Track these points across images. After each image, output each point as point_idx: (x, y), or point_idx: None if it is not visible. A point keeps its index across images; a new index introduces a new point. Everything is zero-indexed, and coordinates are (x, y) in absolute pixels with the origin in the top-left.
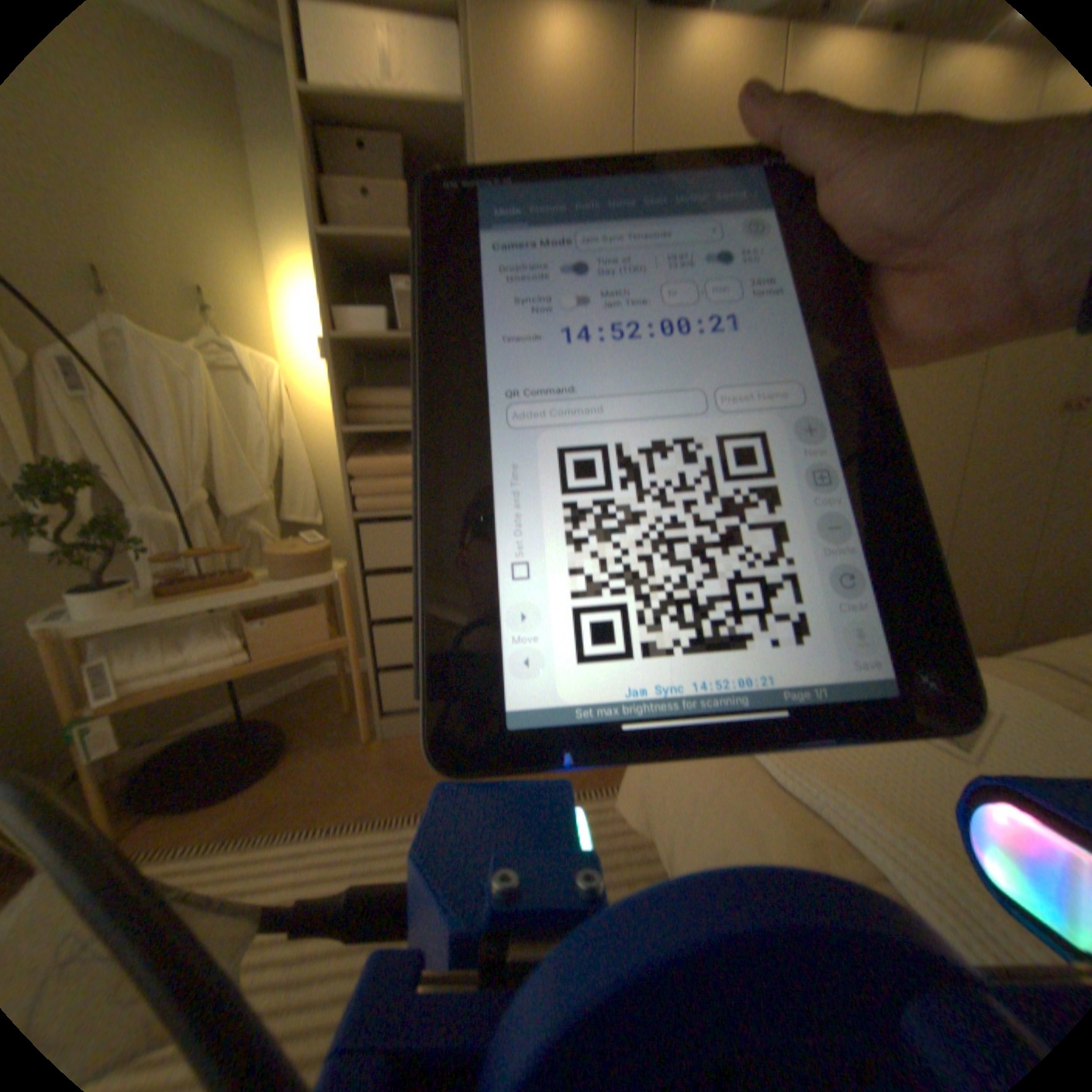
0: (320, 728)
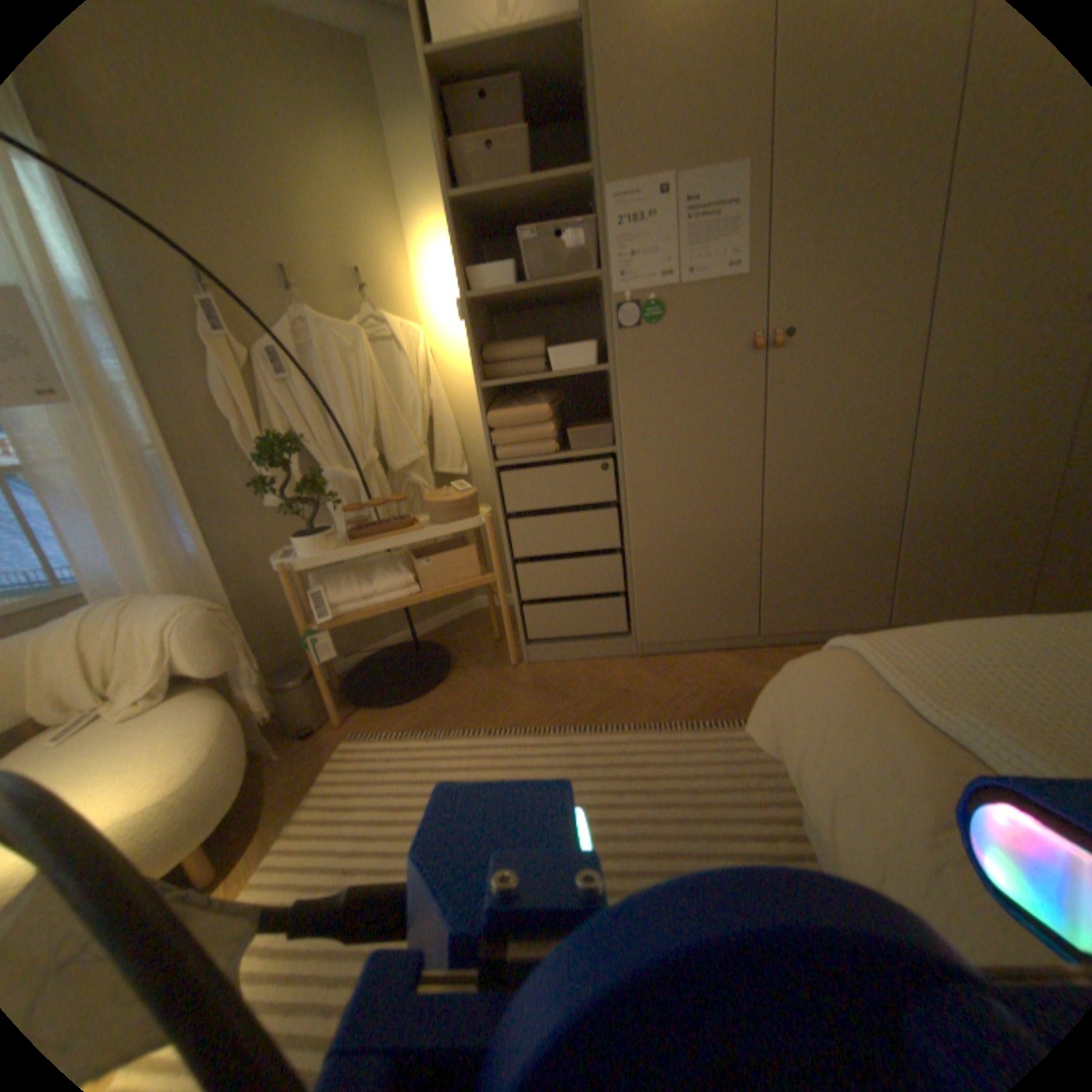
0: (477, 652)
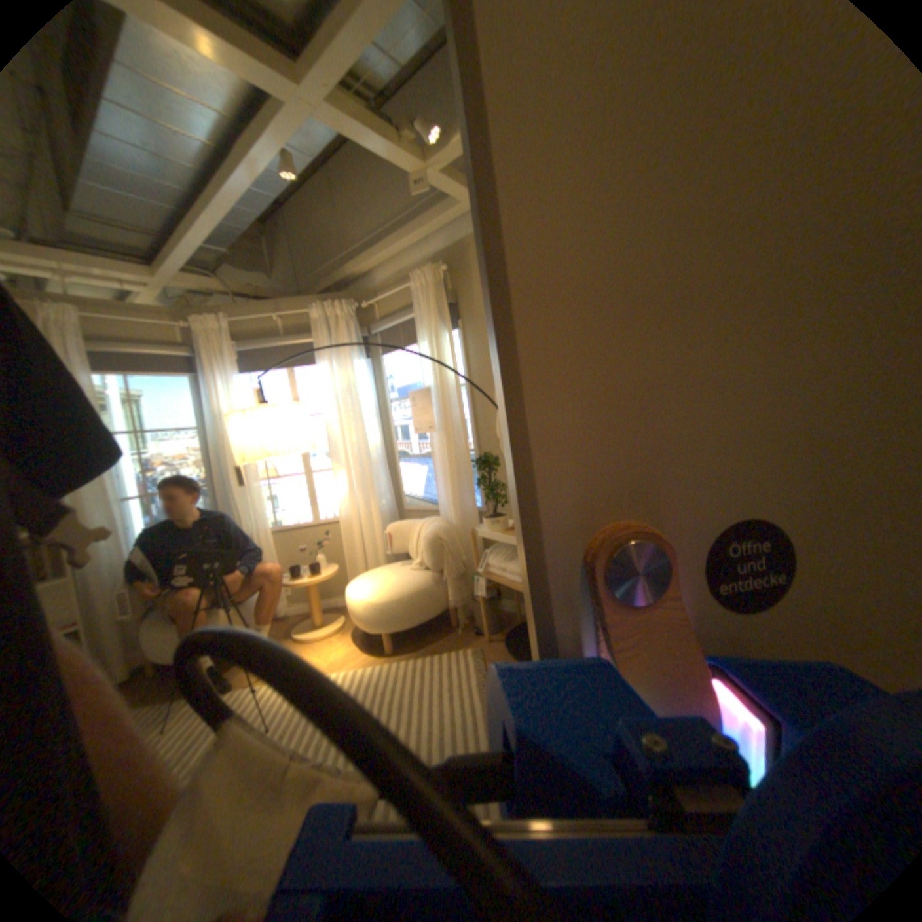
0: None
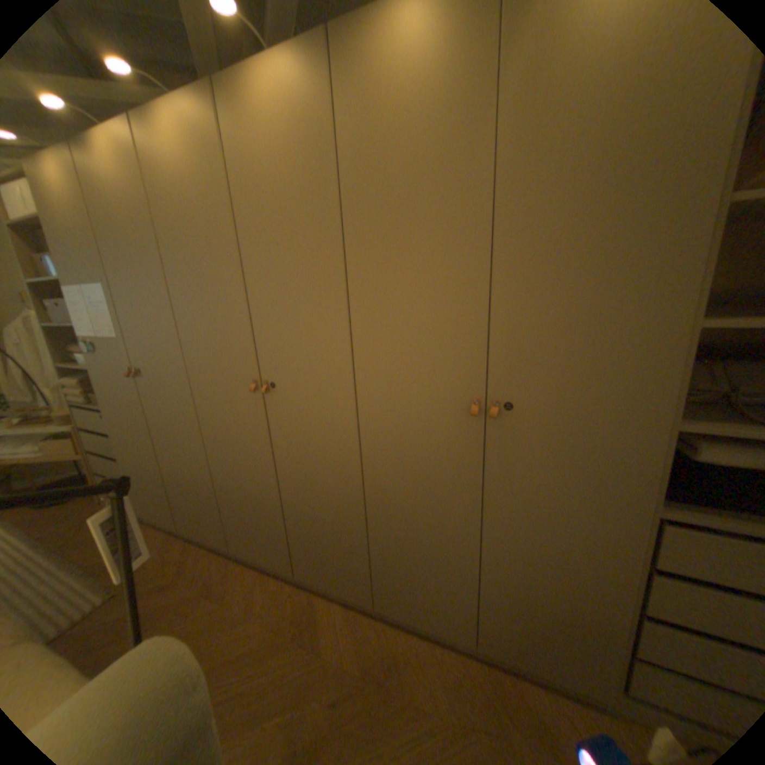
0: None
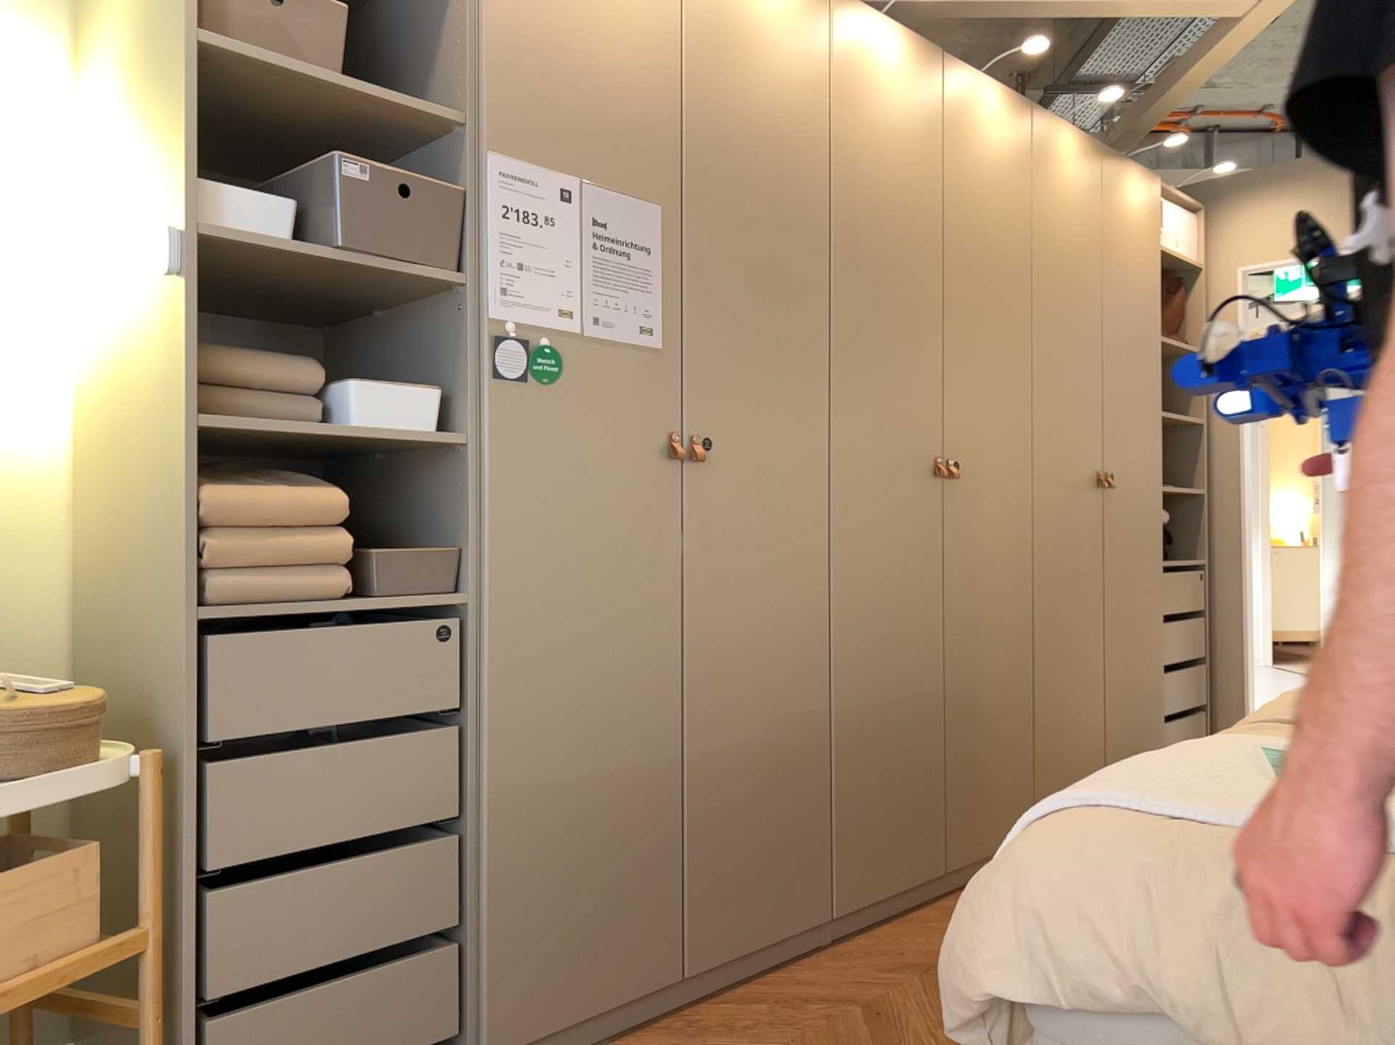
0: None
